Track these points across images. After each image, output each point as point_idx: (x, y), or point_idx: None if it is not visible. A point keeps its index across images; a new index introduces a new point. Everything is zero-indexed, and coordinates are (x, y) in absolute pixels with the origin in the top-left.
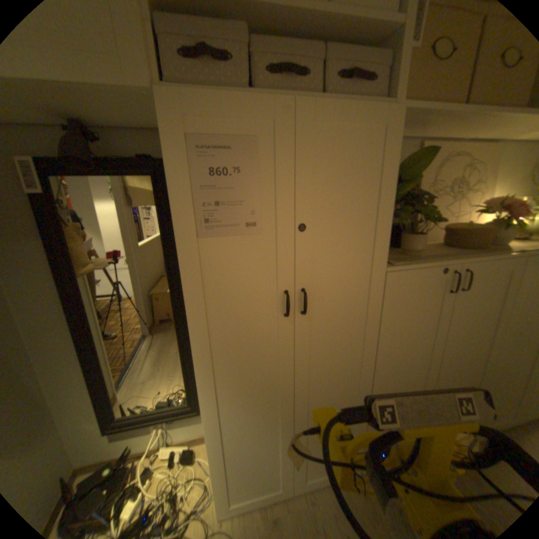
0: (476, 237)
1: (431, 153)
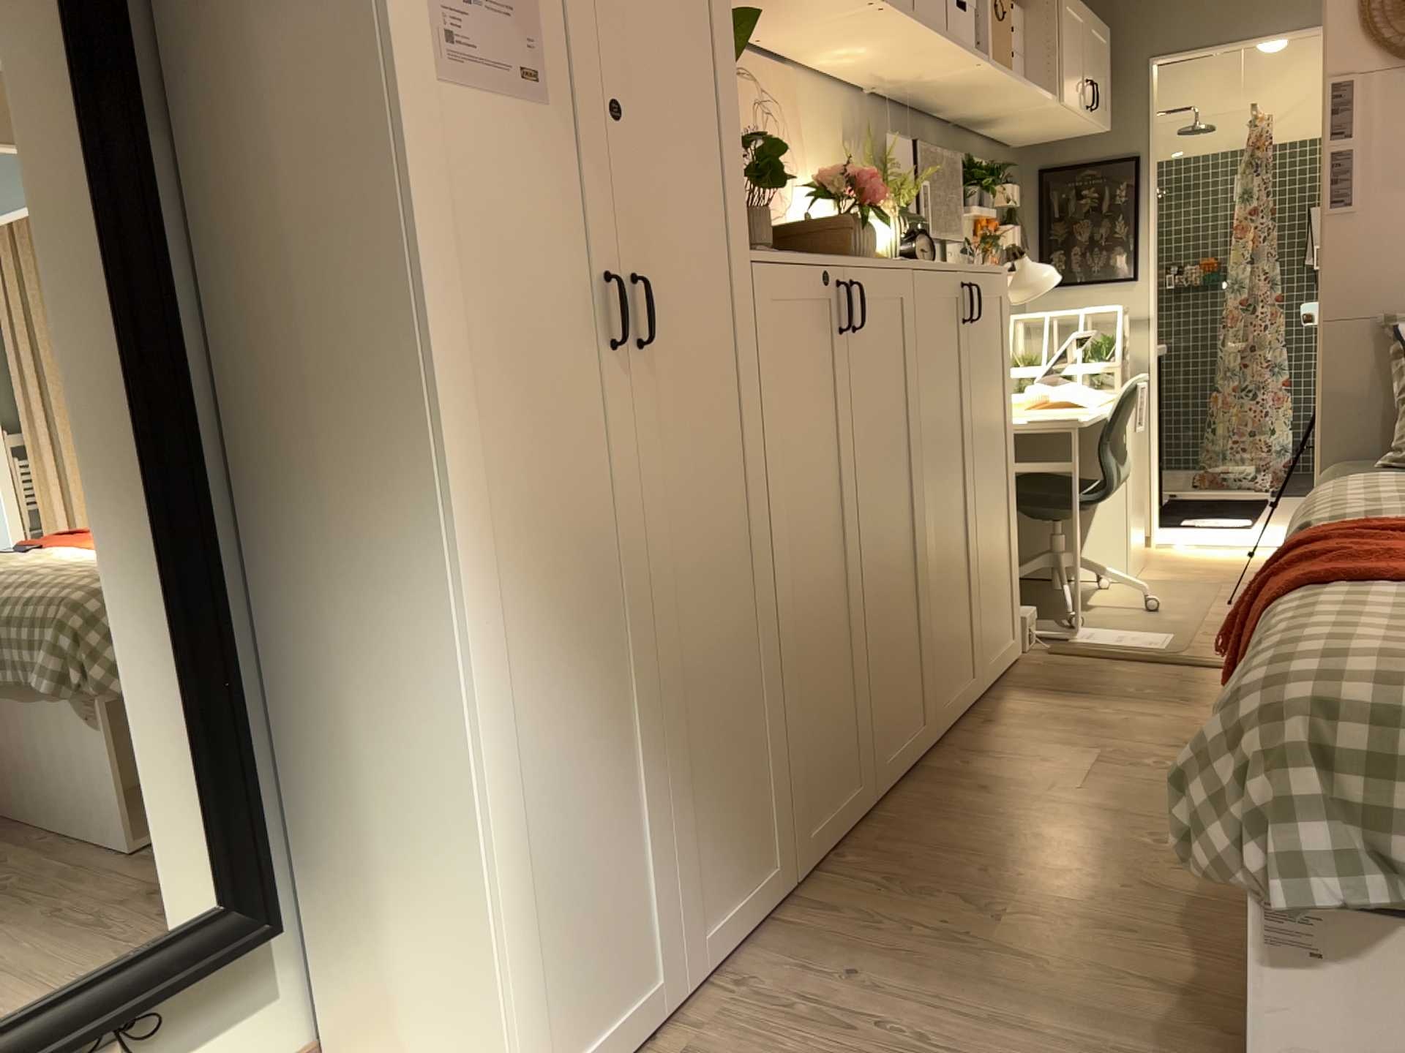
0: (829, 235)
1: (744, 27)
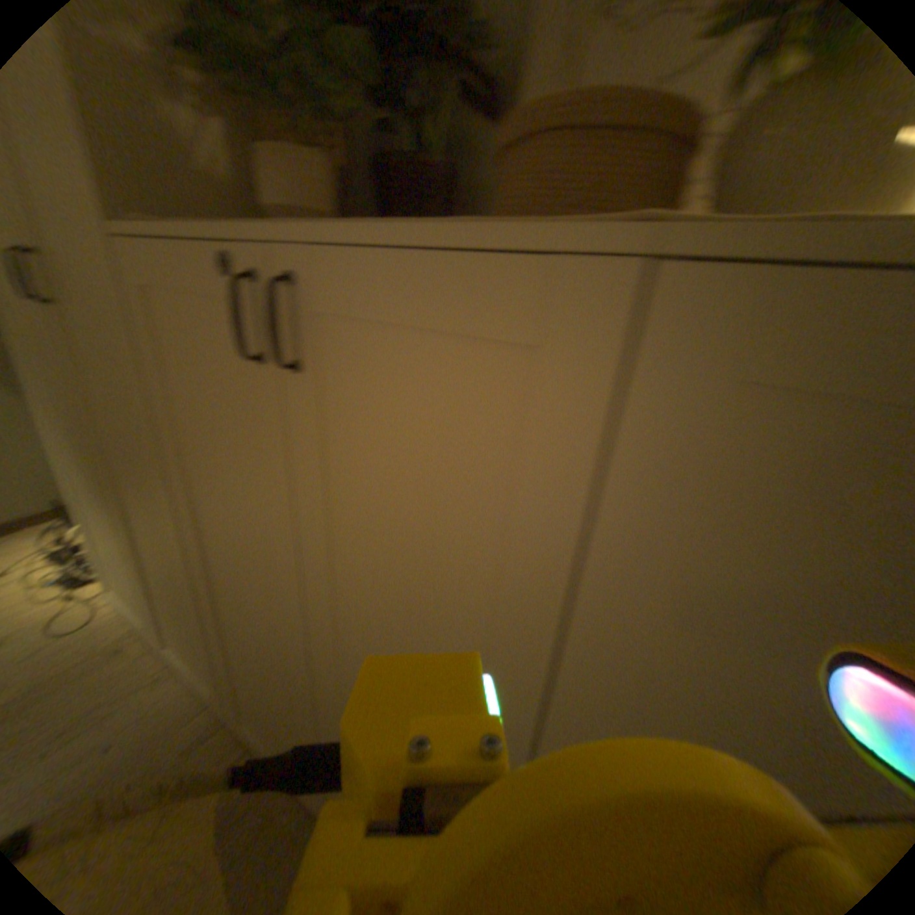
0: (510, 159)
1: None
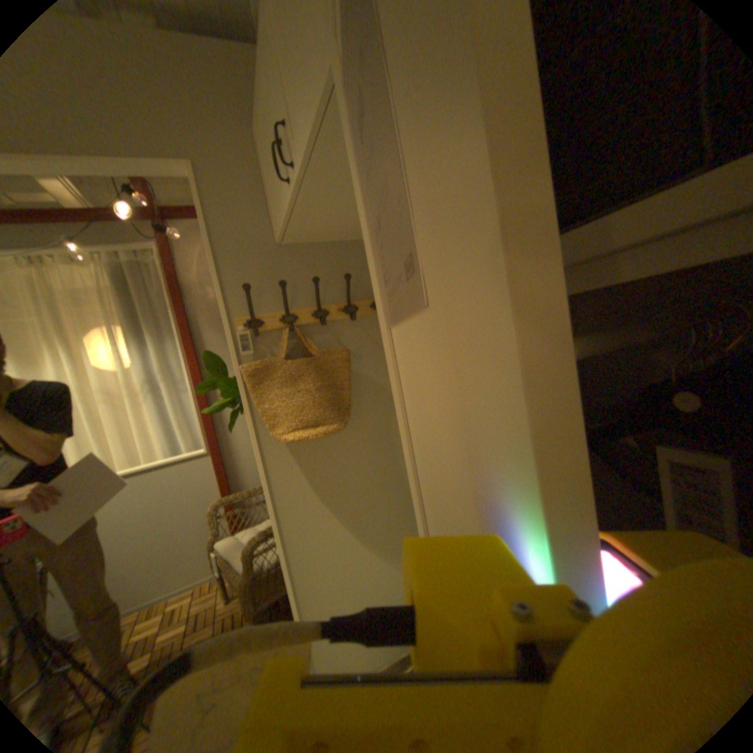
0: None
1: None
